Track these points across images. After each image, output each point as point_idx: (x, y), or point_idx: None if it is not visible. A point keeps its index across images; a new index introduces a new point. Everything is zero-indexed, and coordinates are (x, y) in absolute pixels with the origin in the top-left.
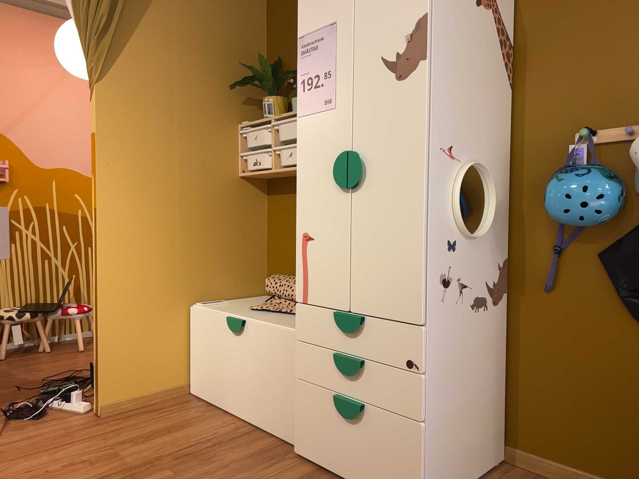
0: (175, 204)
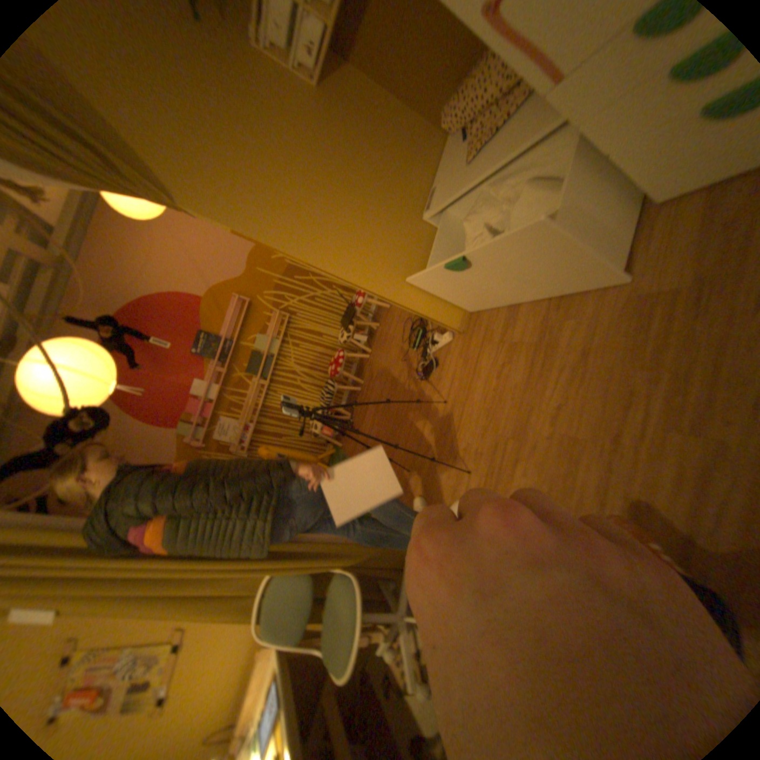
0: (325, 183)
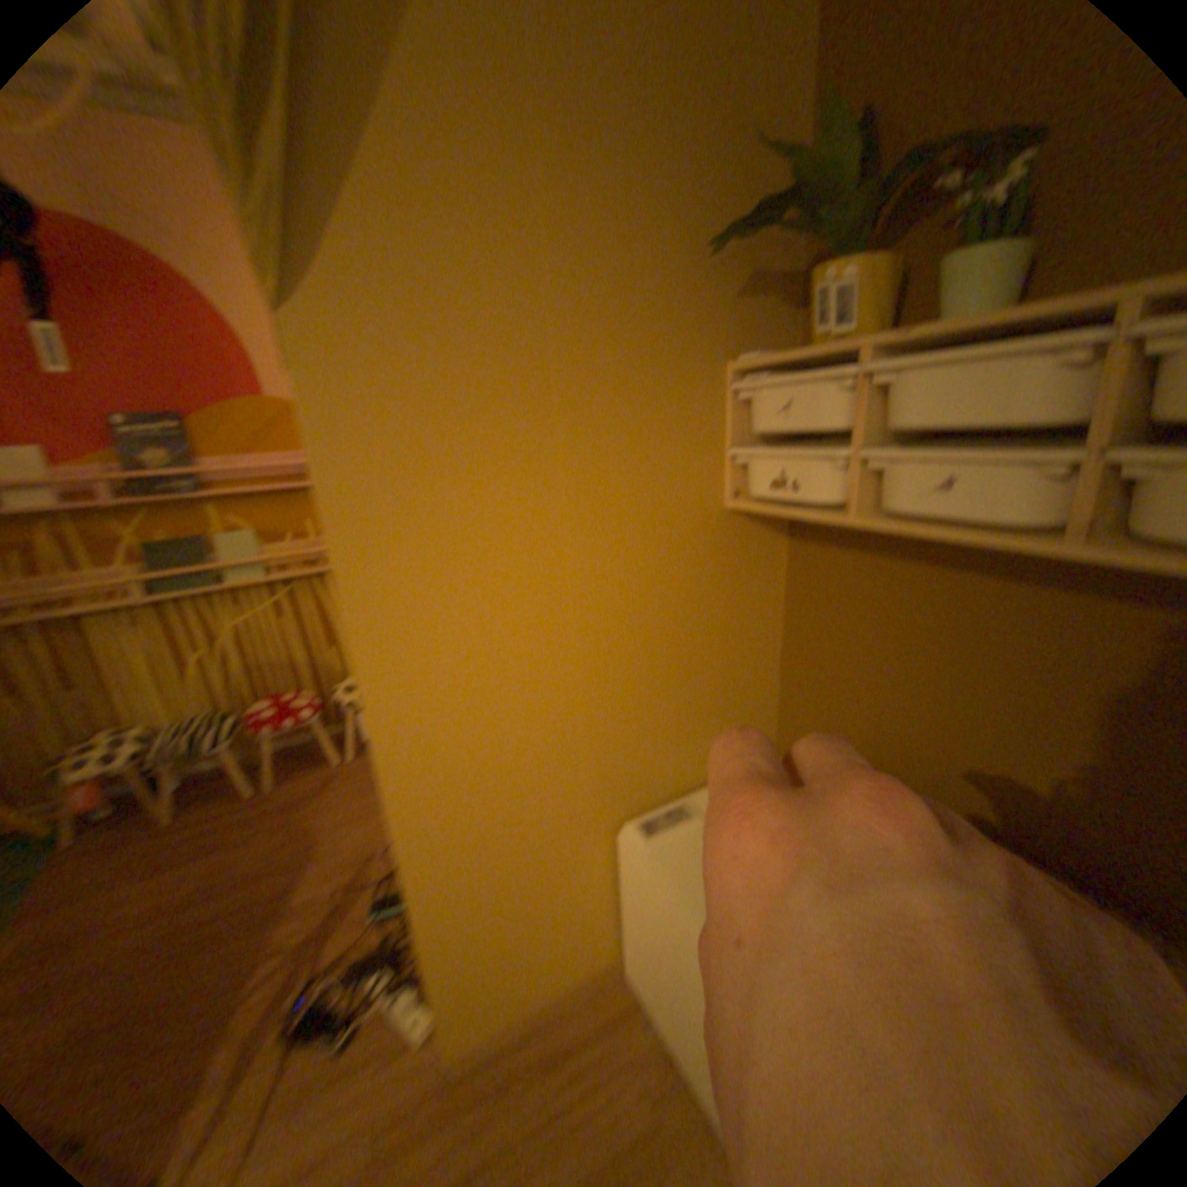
0: (571, 615)
